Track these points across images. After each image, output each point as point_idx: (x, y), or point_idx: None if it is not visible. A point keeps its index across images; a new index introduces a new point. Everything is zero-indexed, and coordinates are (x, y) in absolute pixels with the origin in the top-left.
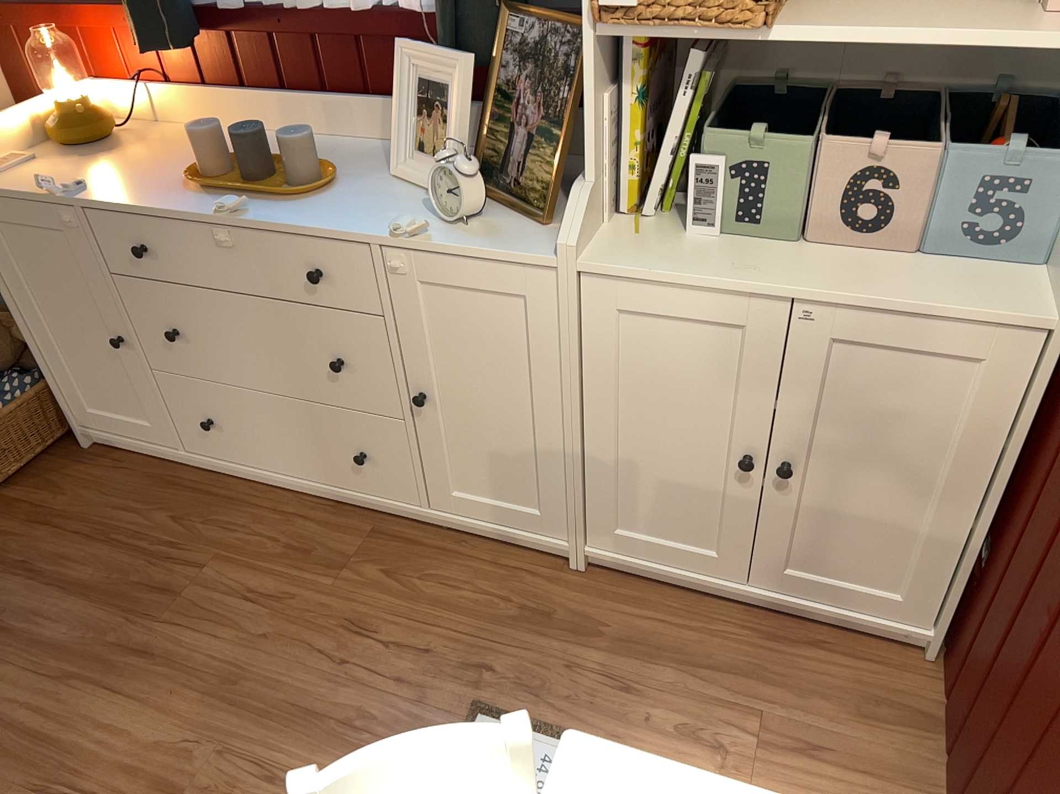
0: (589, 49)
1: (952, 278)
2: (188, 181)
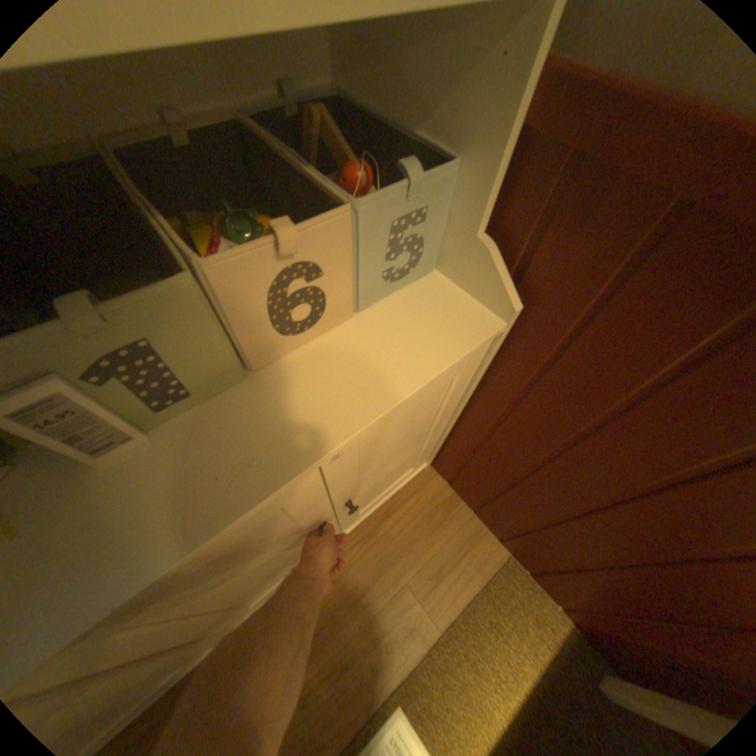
0: None
1: (406, 329)
2: None
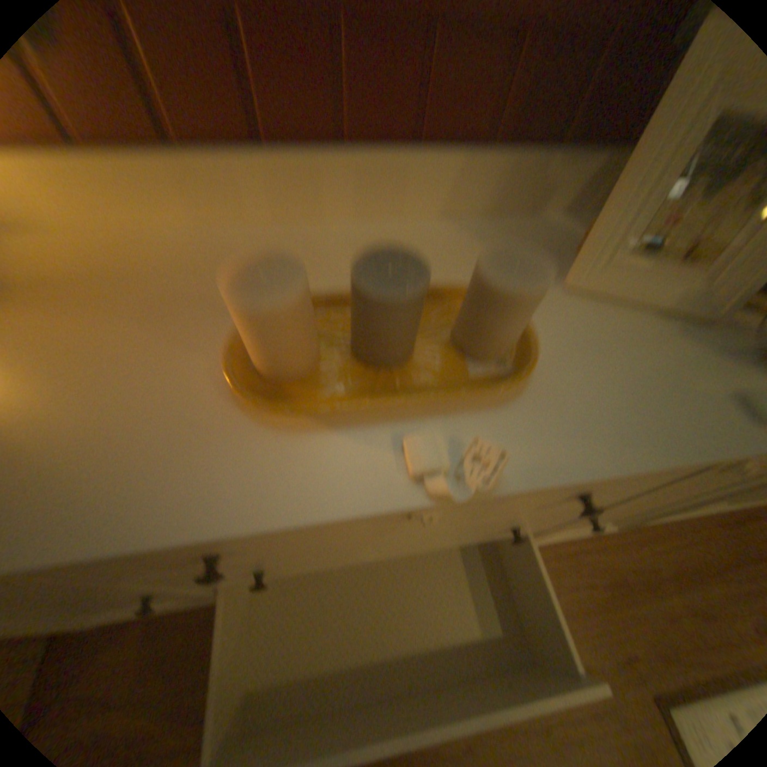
0: None
1: None
2: (274, 409)
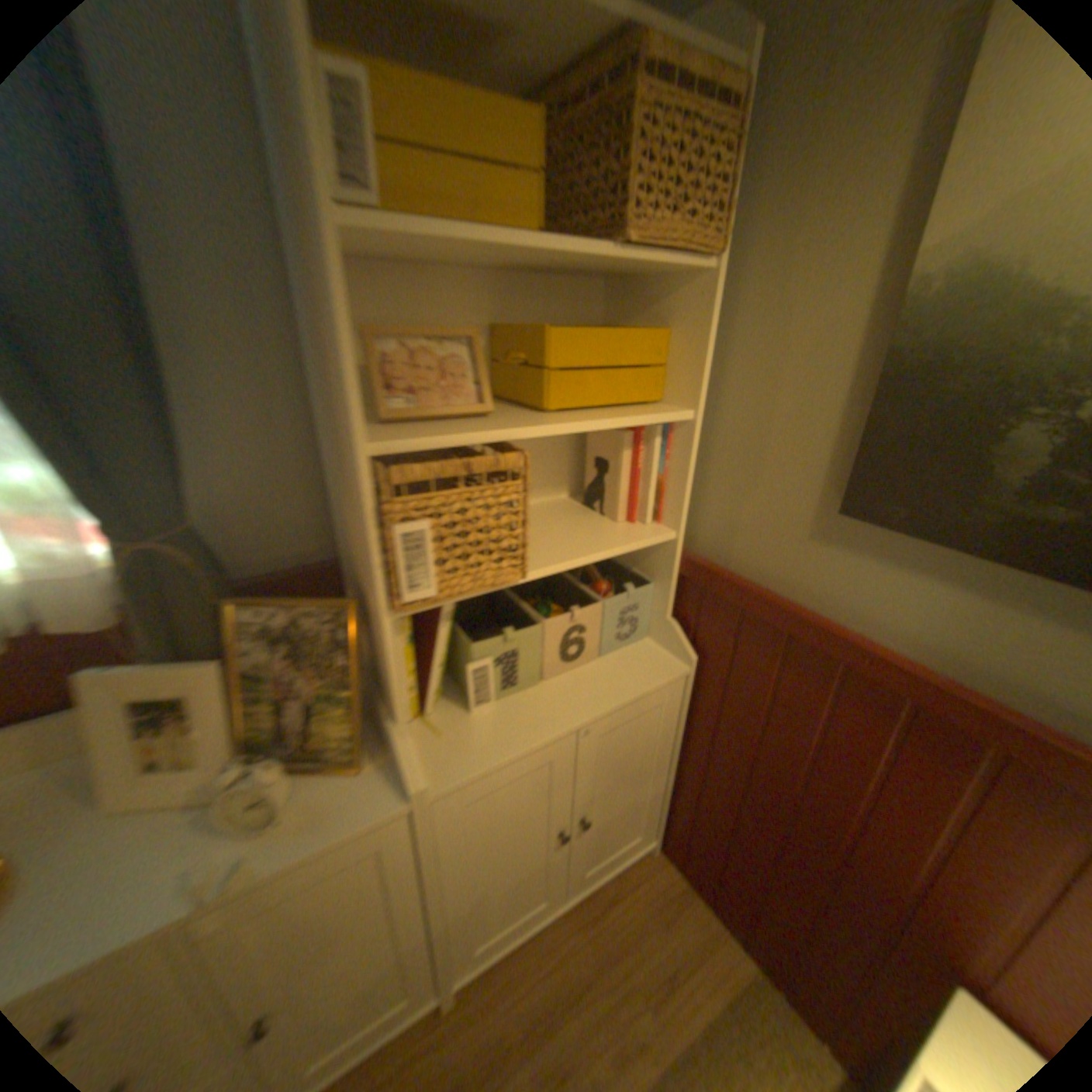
0: (382, 634)
1: (627, 669)
2: None
